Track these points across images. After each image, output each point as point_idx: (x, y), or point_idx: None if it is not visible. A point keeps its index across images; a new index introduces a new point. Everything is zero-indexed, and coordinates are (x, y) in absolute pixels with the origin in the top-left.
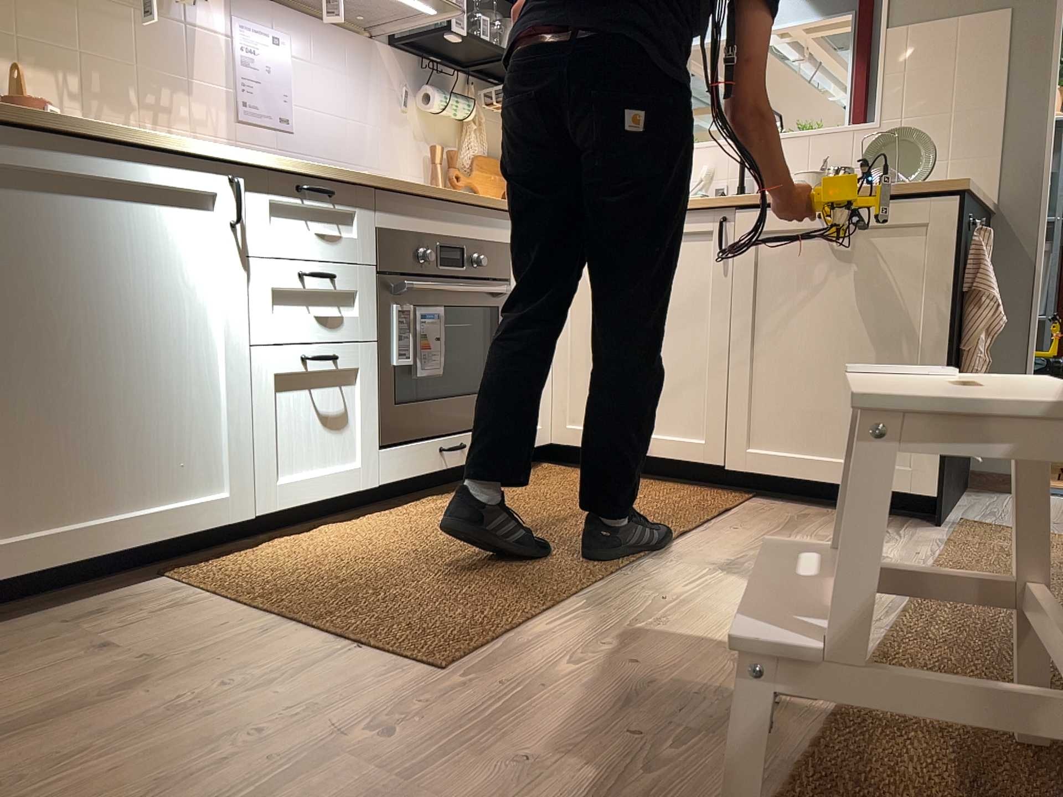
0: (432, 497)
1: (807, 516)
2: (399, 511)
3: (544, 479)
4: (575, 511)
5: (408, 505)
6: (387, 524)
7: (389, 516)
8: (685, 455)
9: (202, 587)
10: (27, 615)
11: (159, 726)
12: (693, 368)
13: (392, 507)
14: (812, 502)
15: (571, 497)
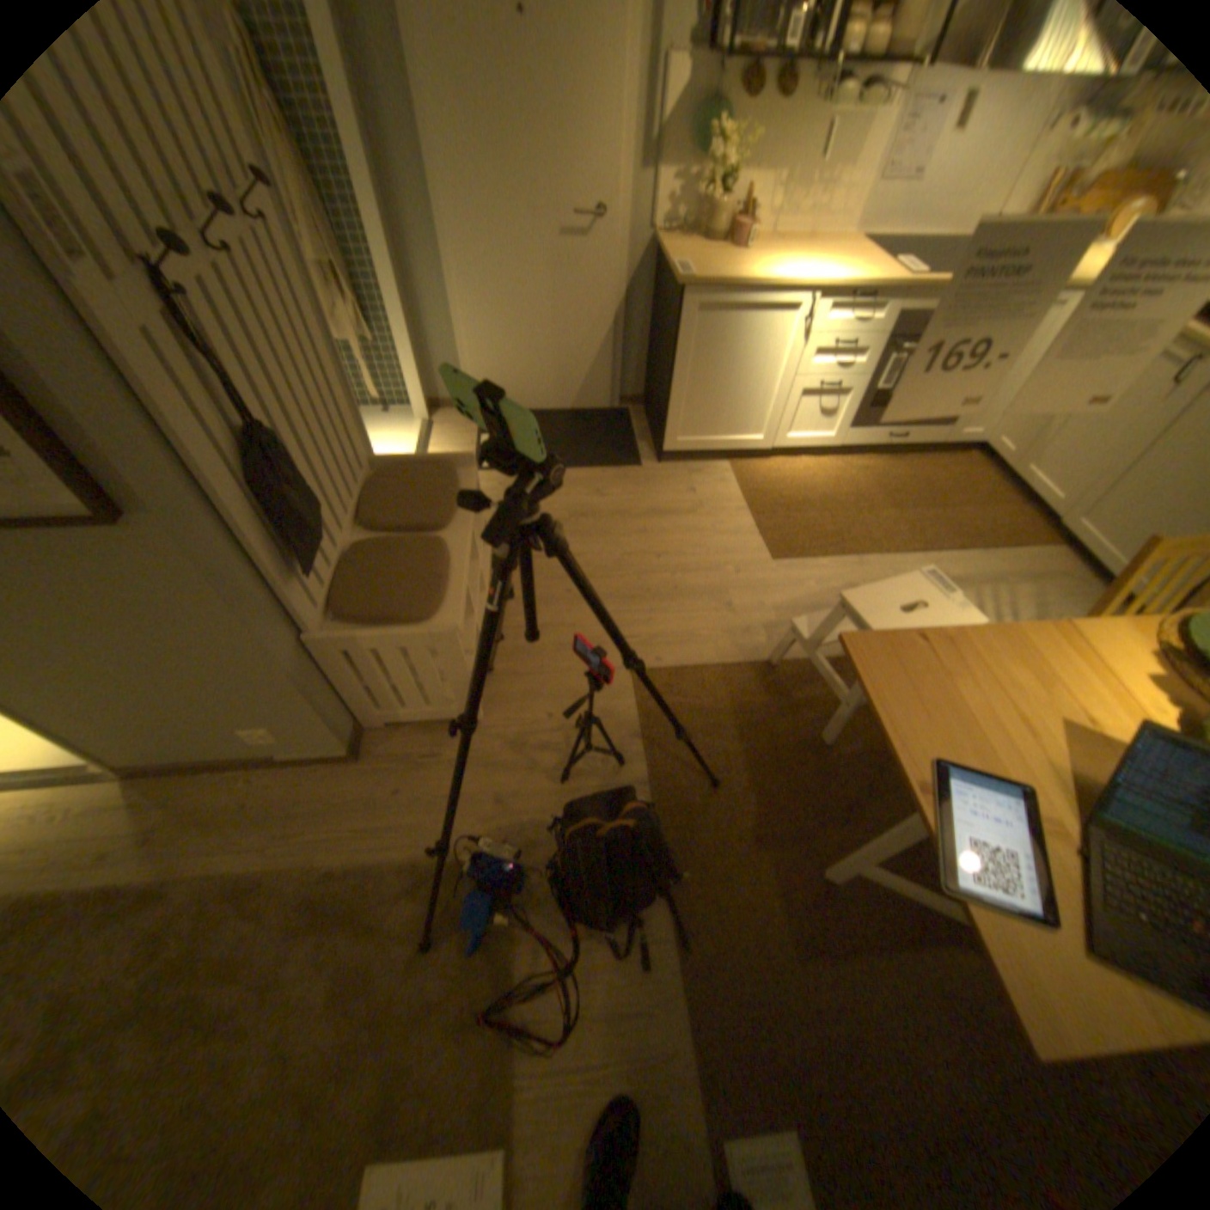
0: (877, 455)
1: (1065, 579)
2: (850, 460)
3: (954, 468)
4: (931, 505)
5: (859, 457)
6: (832, 470)
7: (841, 463)
8: (1048, 499)
9: (735, 477)
10: (682, 463)
11: (690, 533)
12: (1095, 452)
13: (850, 455)
14: (1095, 571)
15: (947, 492)
